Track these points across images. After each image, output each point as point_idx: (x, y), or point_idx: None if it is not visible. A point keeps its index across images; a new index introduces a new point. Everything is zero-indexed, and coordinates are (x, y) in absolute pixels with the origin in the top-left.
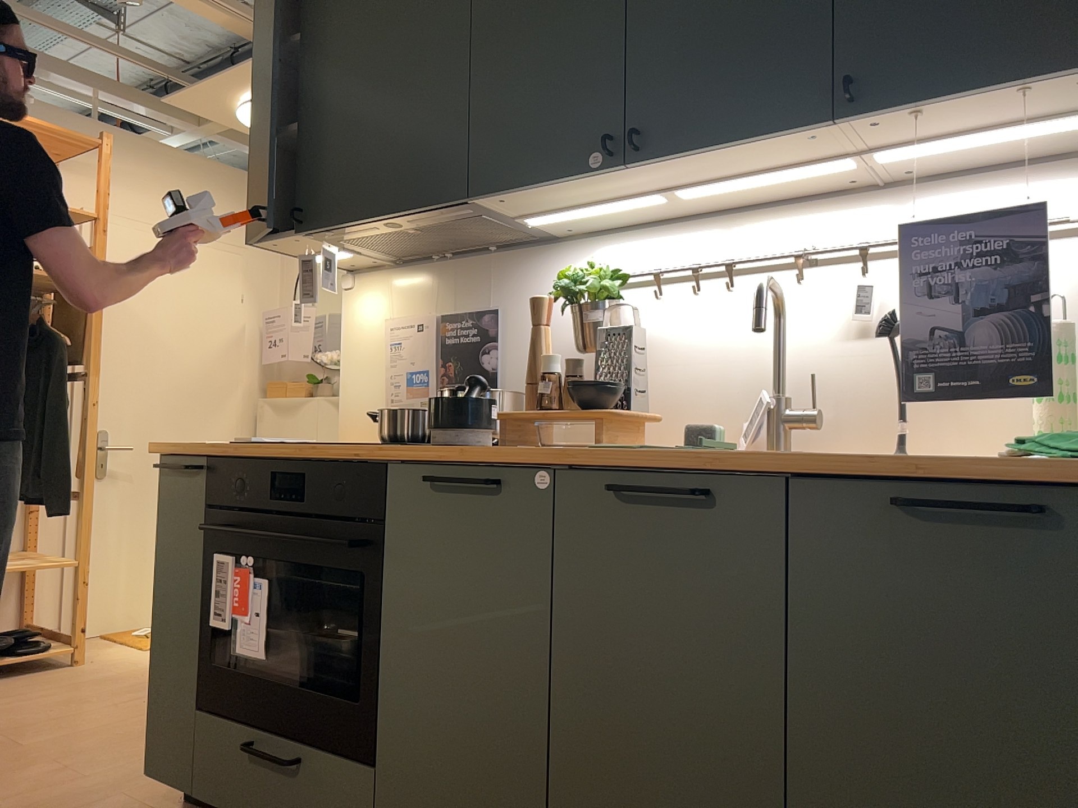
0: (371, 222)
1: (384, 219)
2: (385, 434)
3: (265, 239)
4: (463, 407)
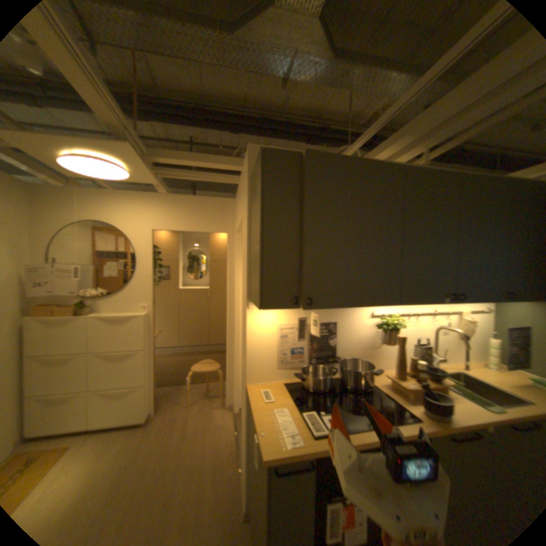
0: (344, 306)
1: (353, 306)
2: (320, 389)
3: (273, 307)
4: (451, 405)
